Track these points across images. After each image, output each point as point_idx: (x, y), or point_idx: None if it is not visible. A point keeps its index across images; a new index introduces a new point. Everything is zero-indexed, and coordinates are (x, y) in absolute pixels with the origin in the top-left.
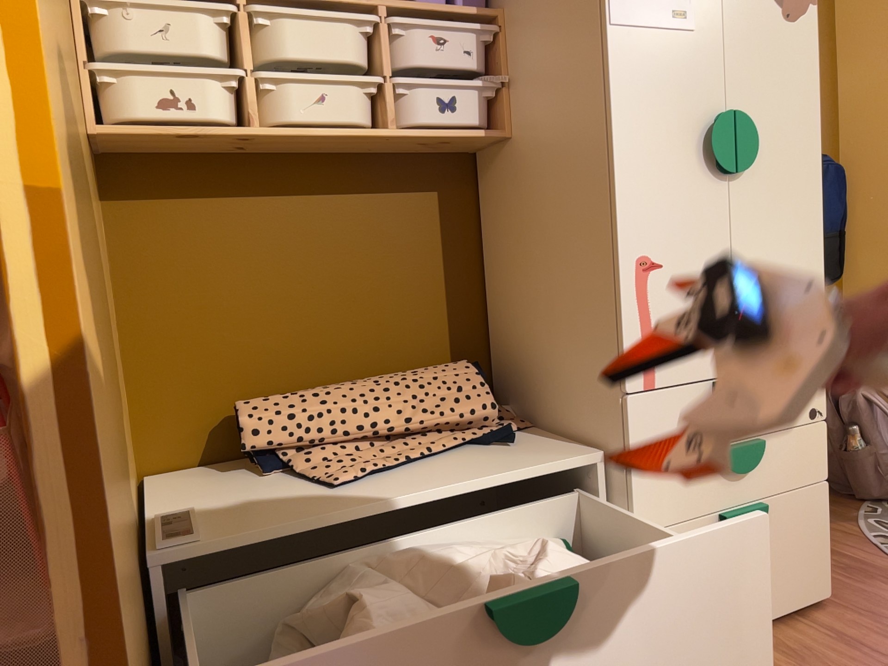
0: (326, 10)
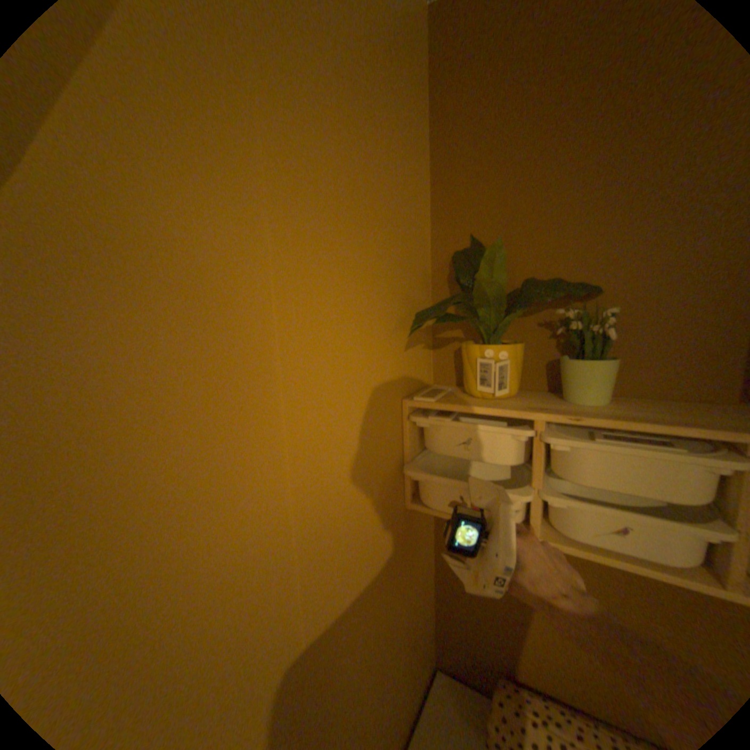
0: (649, 443)
